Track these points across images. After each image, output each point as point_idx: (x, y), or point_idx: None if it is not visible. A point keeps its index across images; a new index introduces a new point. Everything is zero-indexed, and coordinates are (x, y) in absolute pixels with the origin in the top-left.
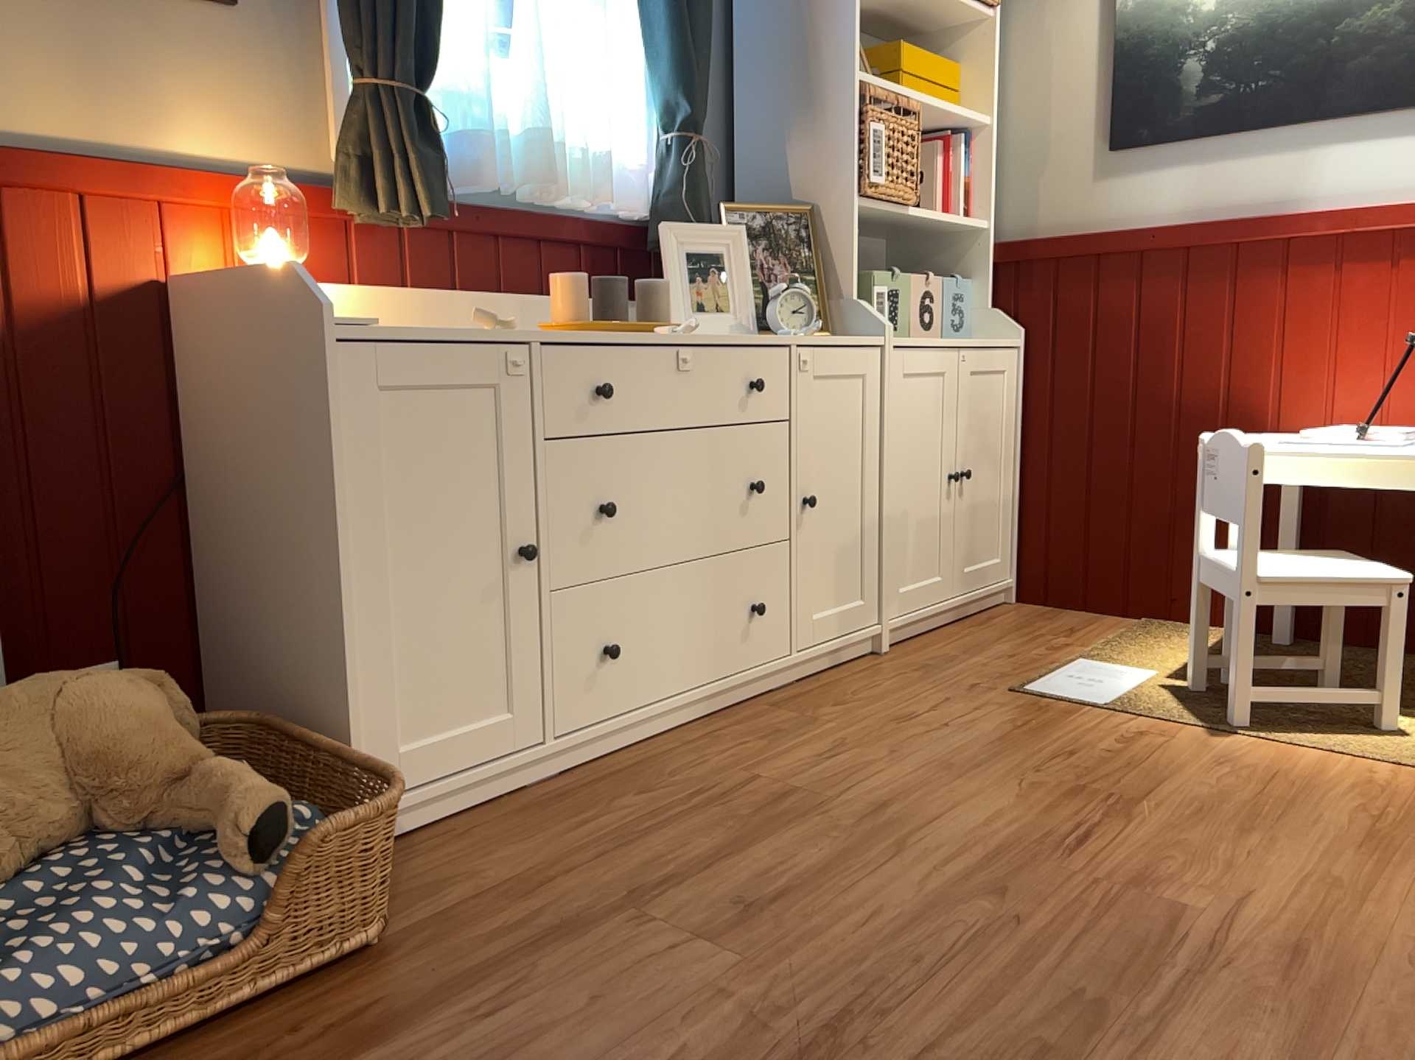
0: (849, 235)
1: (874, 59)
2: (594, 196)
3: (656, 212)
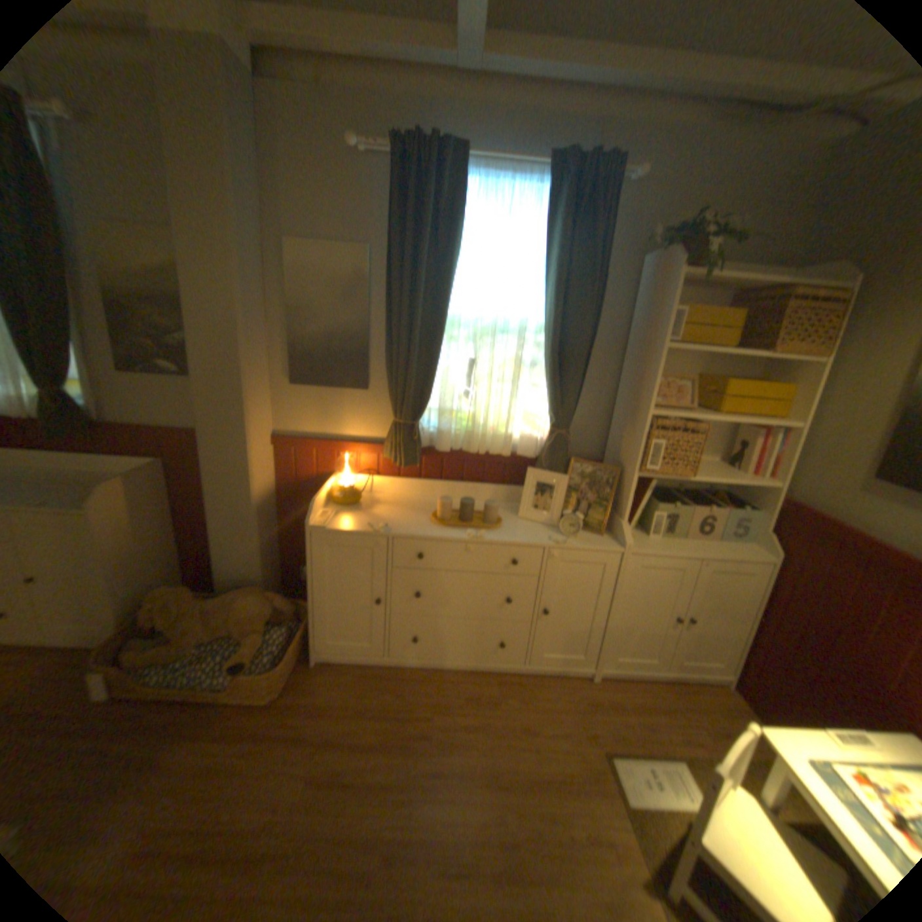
0: (629, 492)
1: (716, 383)
2: (500, 453)
3: (539, 458)
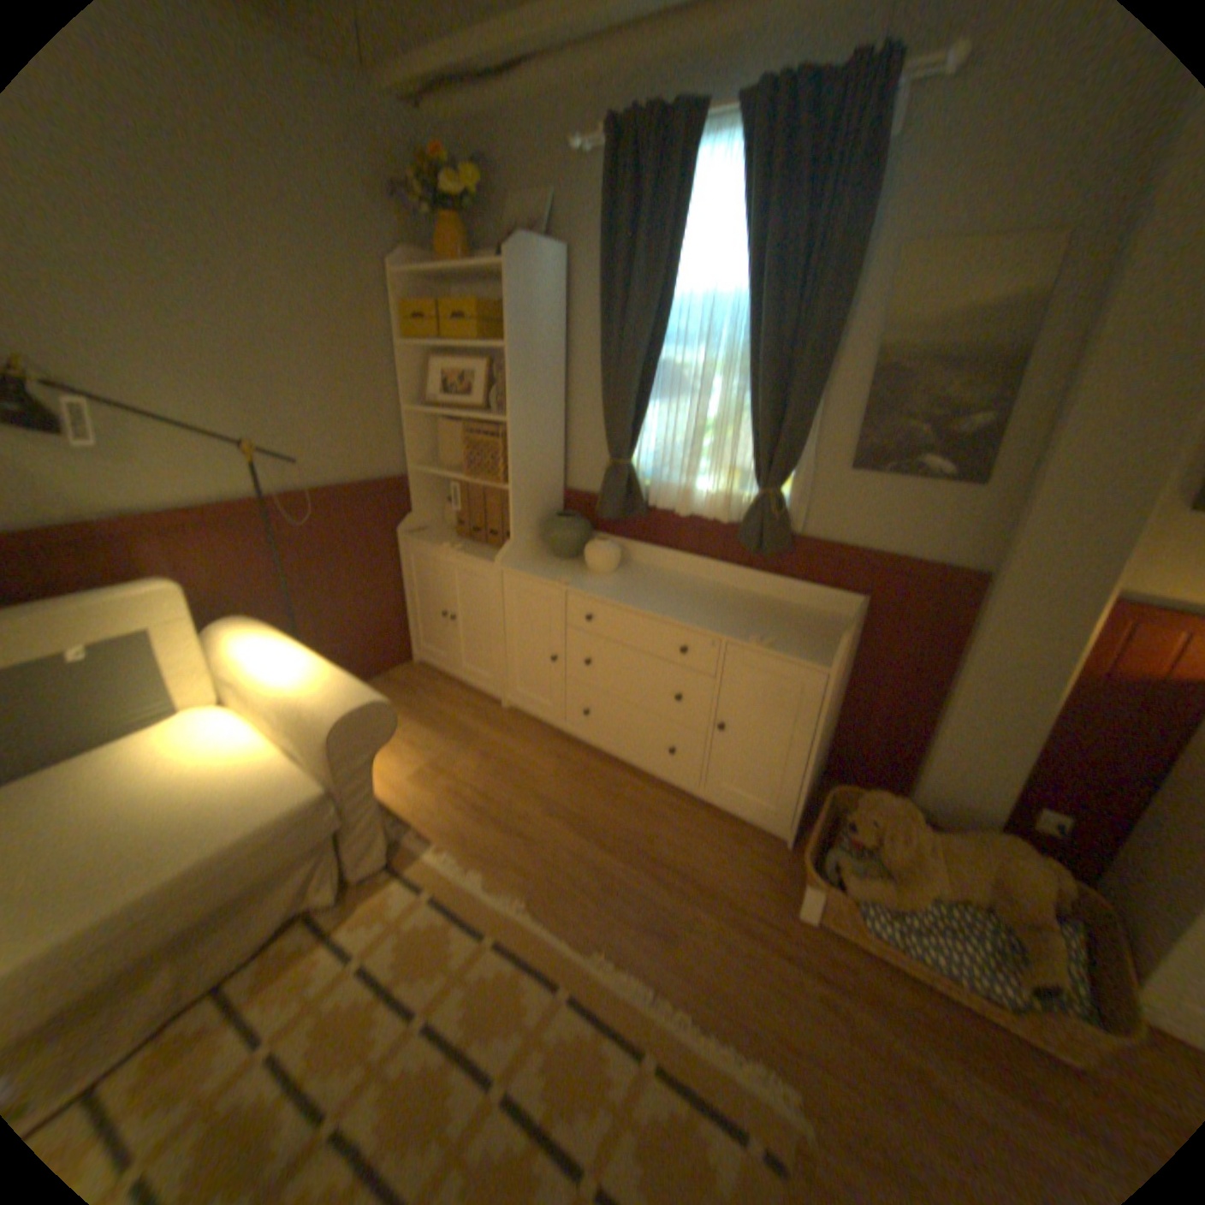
0: None
1: None
2: None
3: None
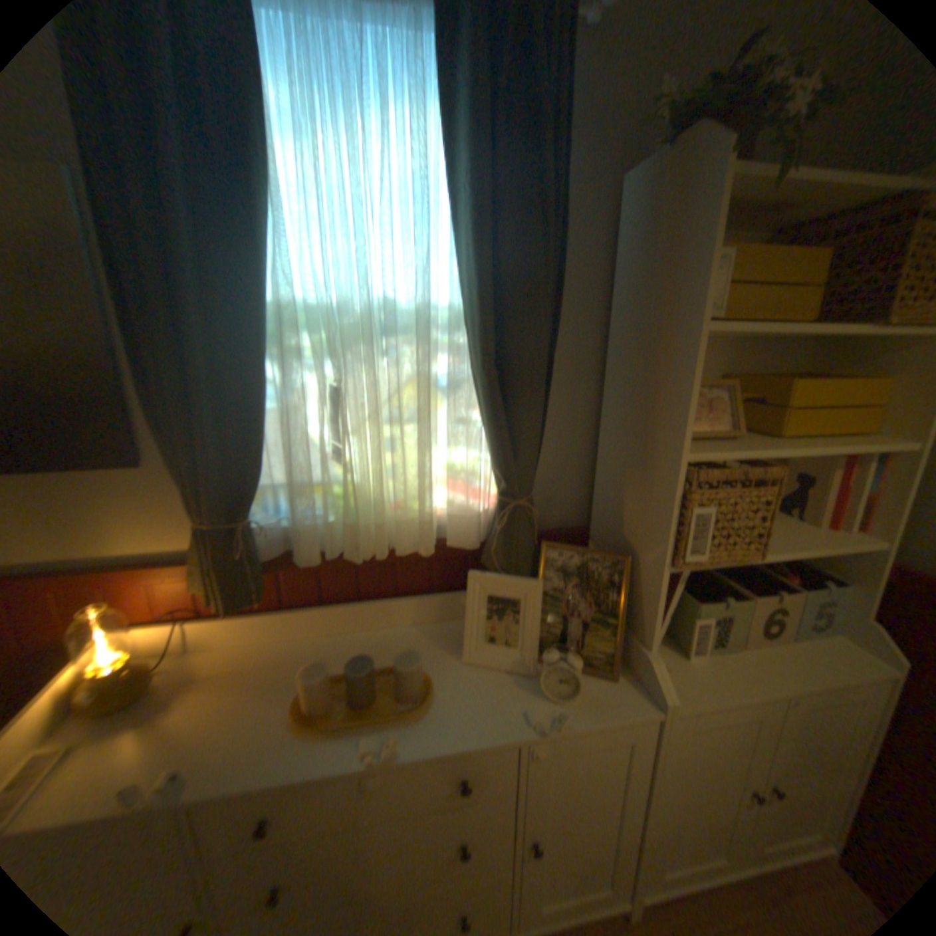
0: (657, 600)
1: (765, 387)
2: (417, 550)
3: (488, 545)
